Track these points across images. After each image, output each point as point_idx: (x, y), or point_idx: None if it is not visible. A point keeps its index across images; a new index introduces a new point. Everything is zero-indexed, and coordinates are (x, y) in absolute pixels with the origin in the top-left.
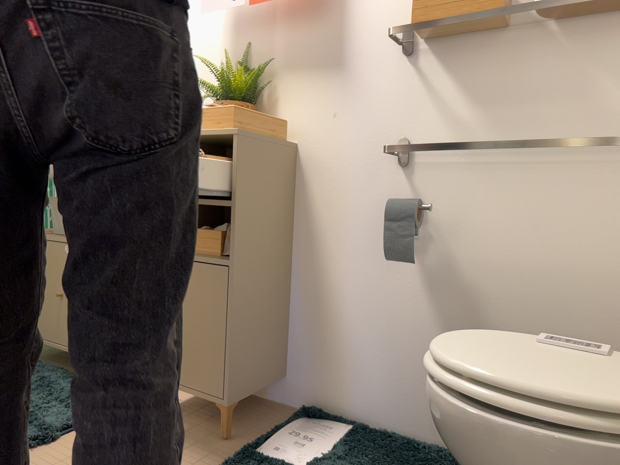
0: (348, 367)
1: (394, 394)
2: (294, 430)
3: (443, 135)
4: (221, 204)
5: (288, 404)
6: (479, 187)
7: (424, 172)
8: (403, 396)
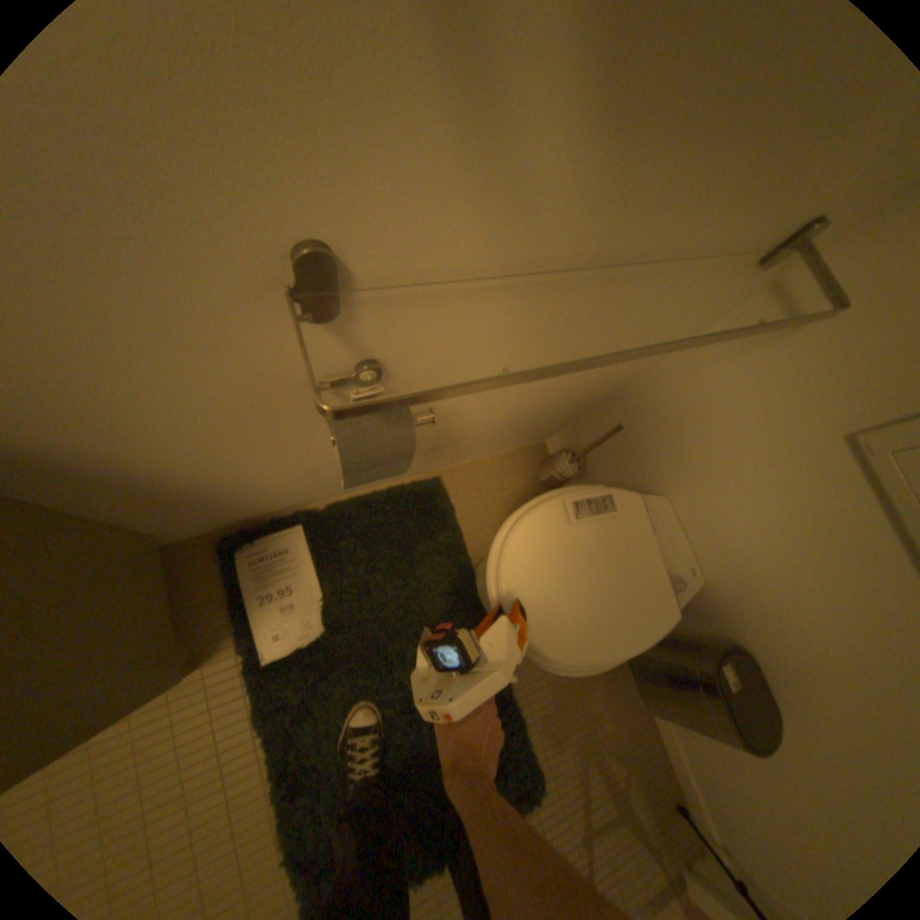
0: (264, 498)
1: (336, 485)
2: (258, 593)
3: (460, 215)
4: None
5: (181, 538)
6: (506, 316)
7: (386, 310)
8: None
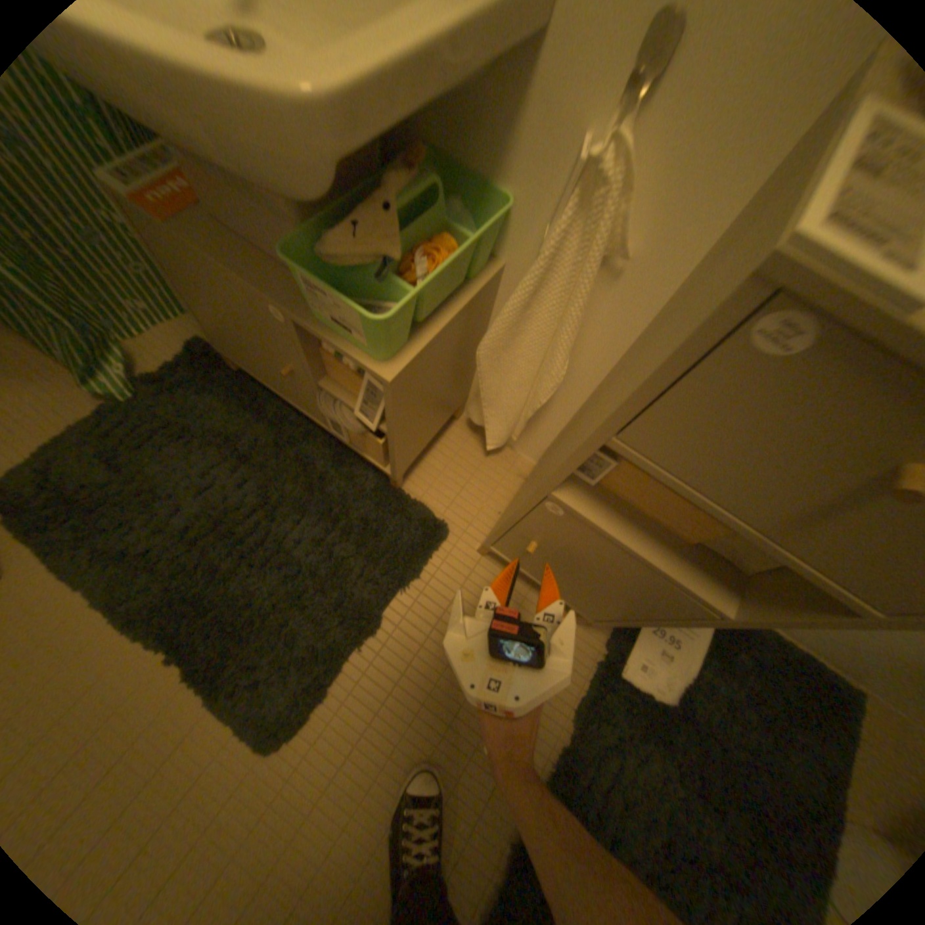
0: None
1: None
2: None
3: None
4: (839, 588)
5: None
6: None
7: None
8: None
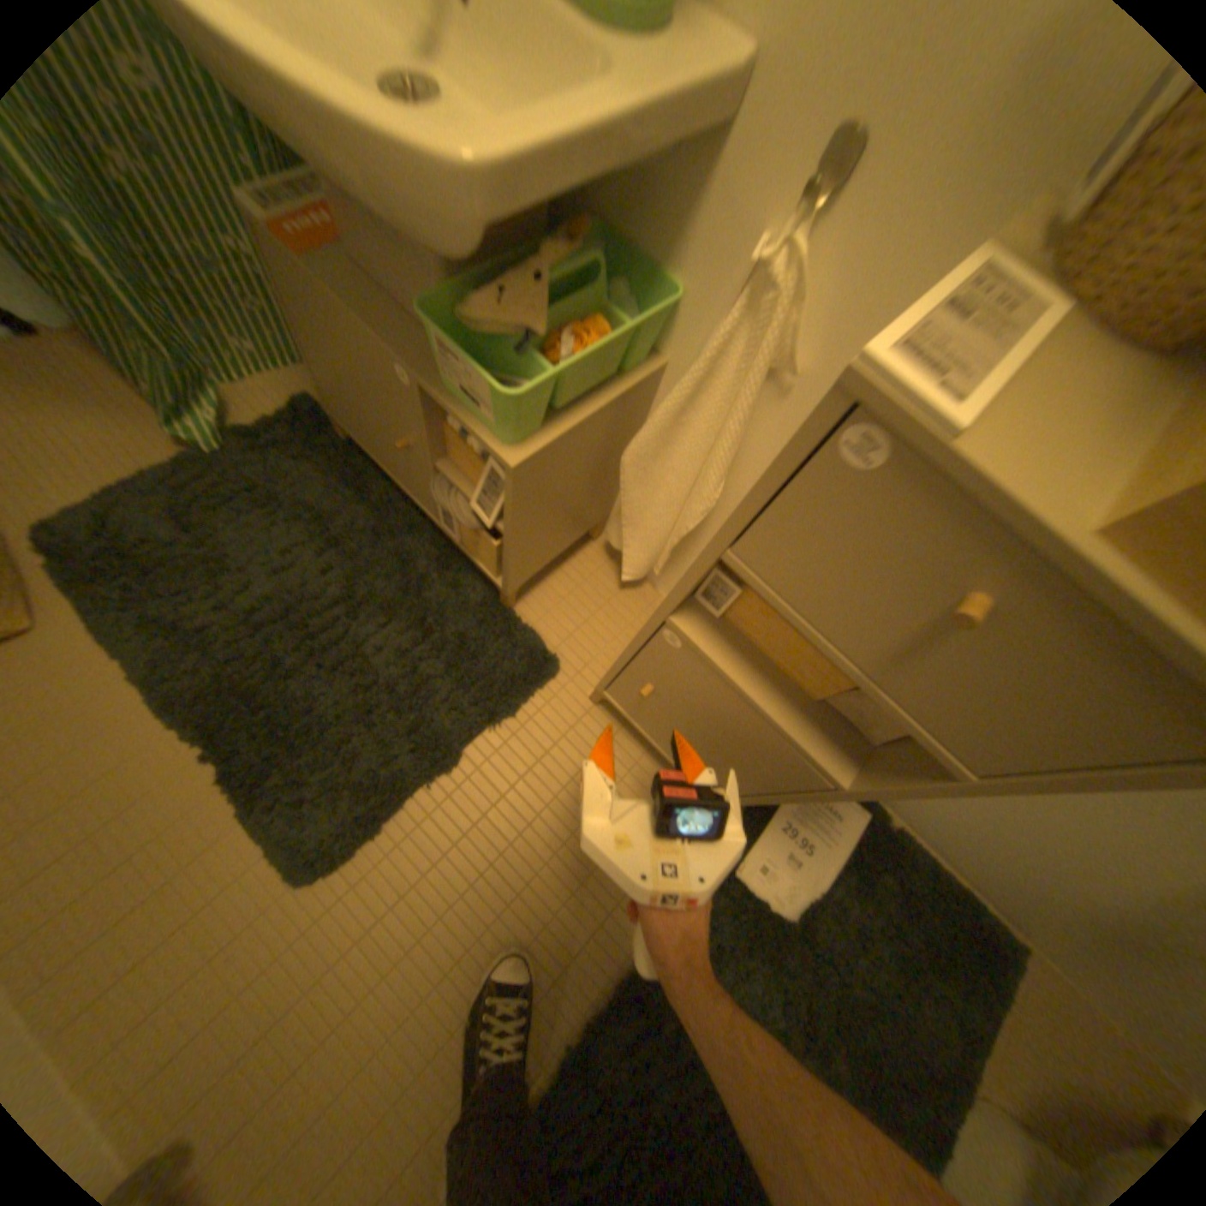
0: None
1: (970, 836)
2: (795, 819)
3: None
4: (941, 746)
5: None
6: None
7: None
8: (982, 847)
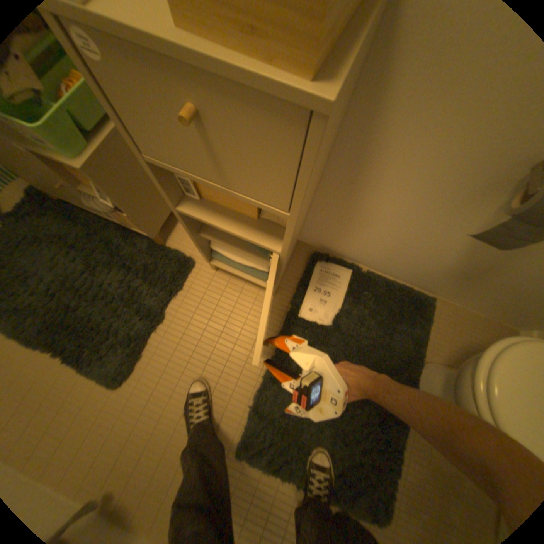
0: (359, 242)
1: (390, 261)
2: (317, 285)
3: None
4: (271, 207)
5: (302, 240)
6: None
7: None
8: (397, 263)
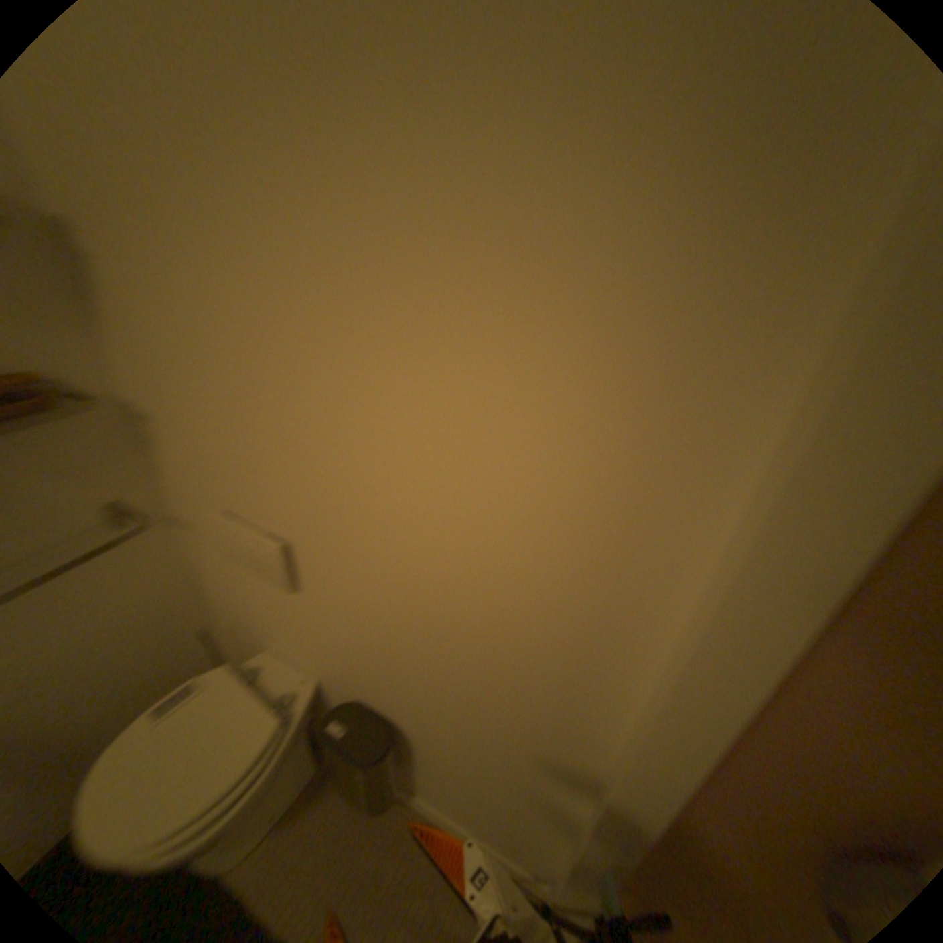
0: None
1: None
2: None
3: None
4: None
5: None
6: None
7: None
8: None
